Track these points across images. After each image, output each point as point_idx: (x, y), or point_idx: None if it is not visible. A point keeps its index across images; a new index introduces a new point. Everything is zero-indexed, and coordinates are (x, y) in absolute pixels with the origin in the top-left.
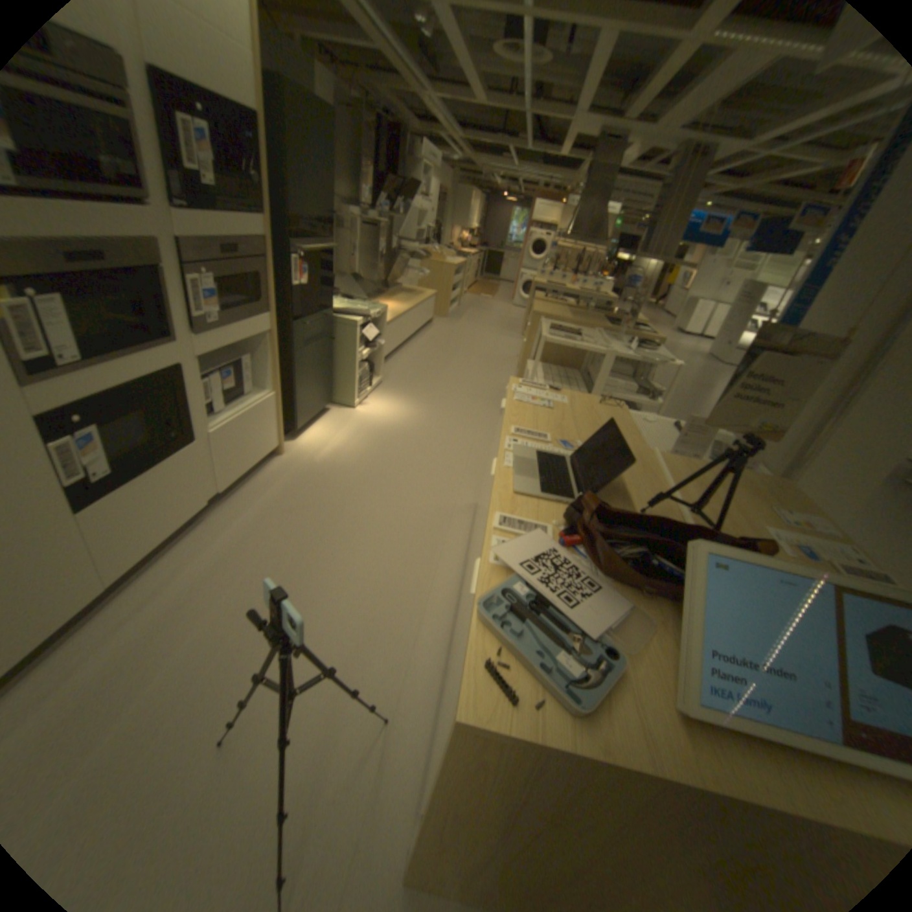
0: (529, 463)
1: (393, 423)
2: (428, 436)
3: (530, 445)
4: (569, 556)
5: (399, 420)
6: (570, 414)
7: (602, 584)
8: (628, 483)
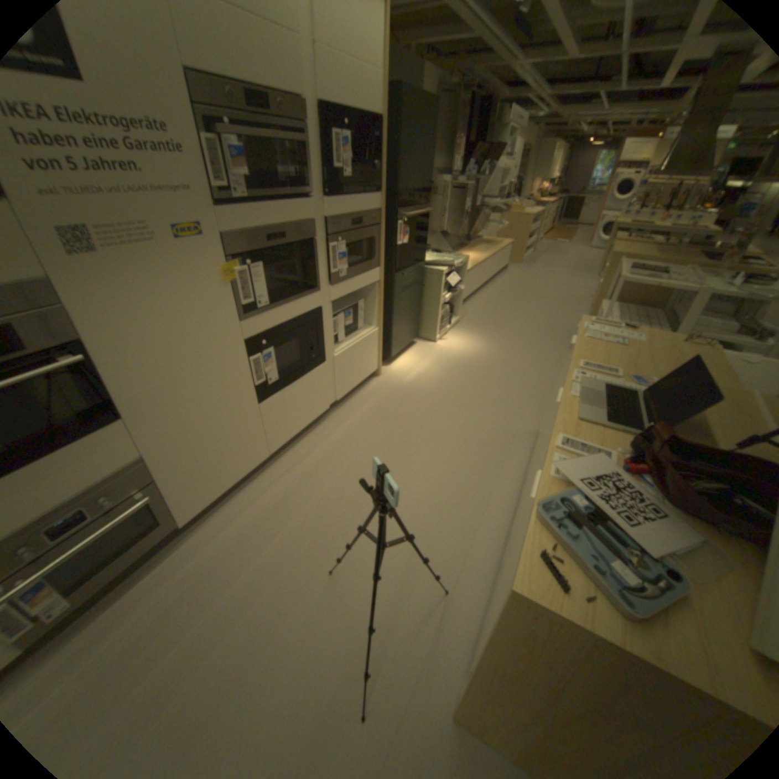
0: (597, 395)
1: (466, 356)
2: (496, 368)
3: (599, 378)
4: (634, 482)
5: (472, 353)
6: (648, 351)
7: (669, 514)
8: (714, 423)
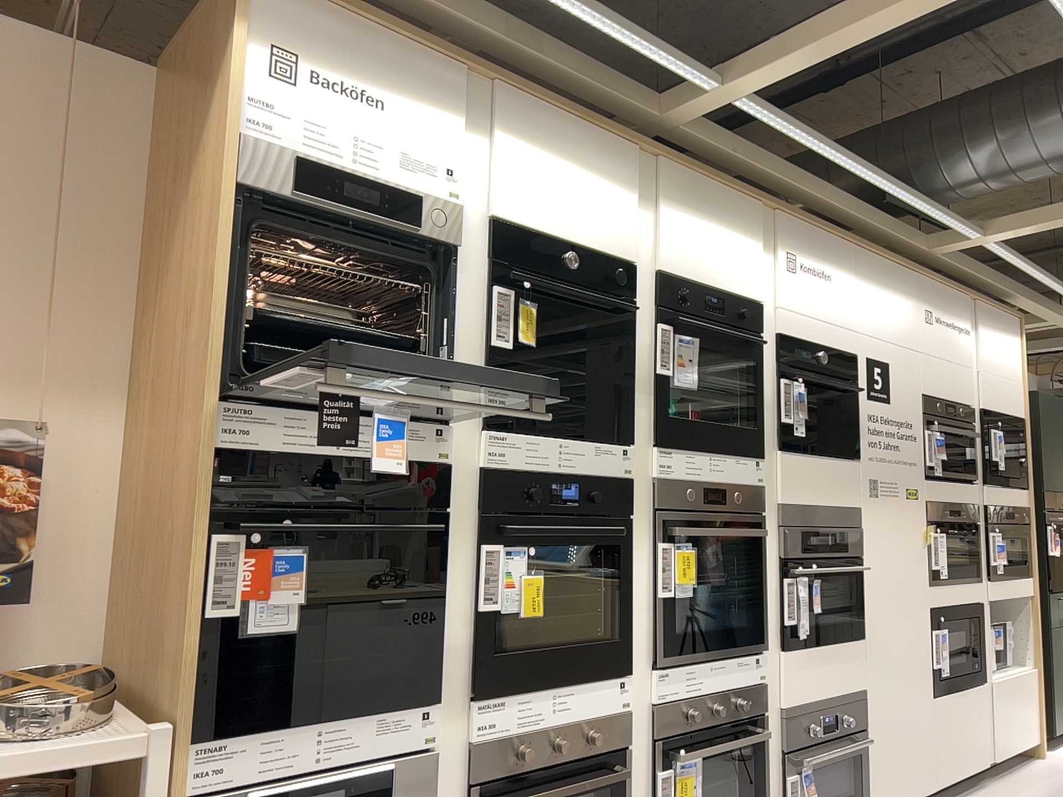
0: None
1: None
2: None
3: None
4: None
5: None
6: None
7: None
8: None
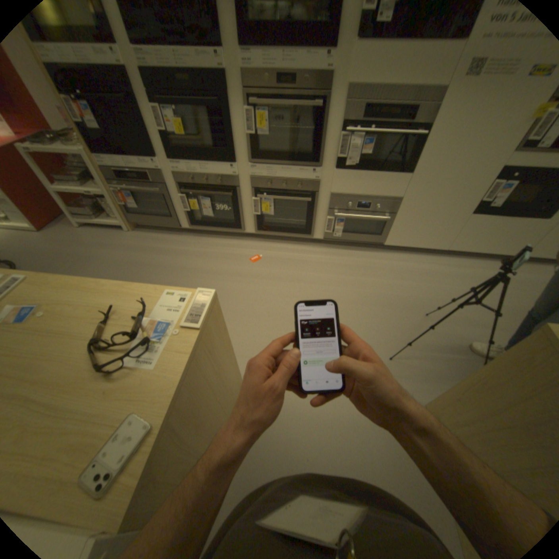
0: None
1: None
2: None
3: None
4: None
5: None
6: None
7: None
8: None
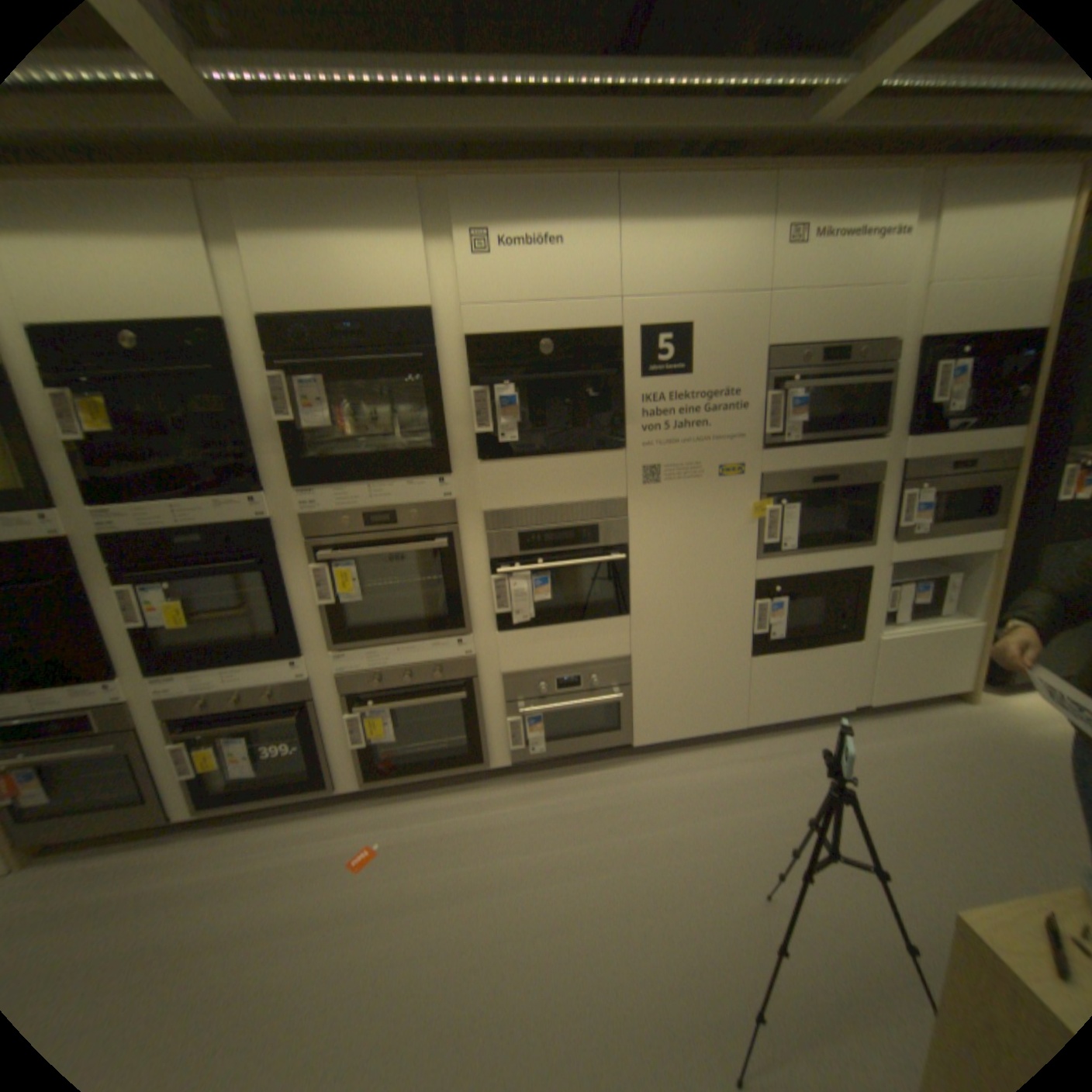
0: None
1: None
2: None
3: None
4: None
5: None
6: None
7: None
8: None
